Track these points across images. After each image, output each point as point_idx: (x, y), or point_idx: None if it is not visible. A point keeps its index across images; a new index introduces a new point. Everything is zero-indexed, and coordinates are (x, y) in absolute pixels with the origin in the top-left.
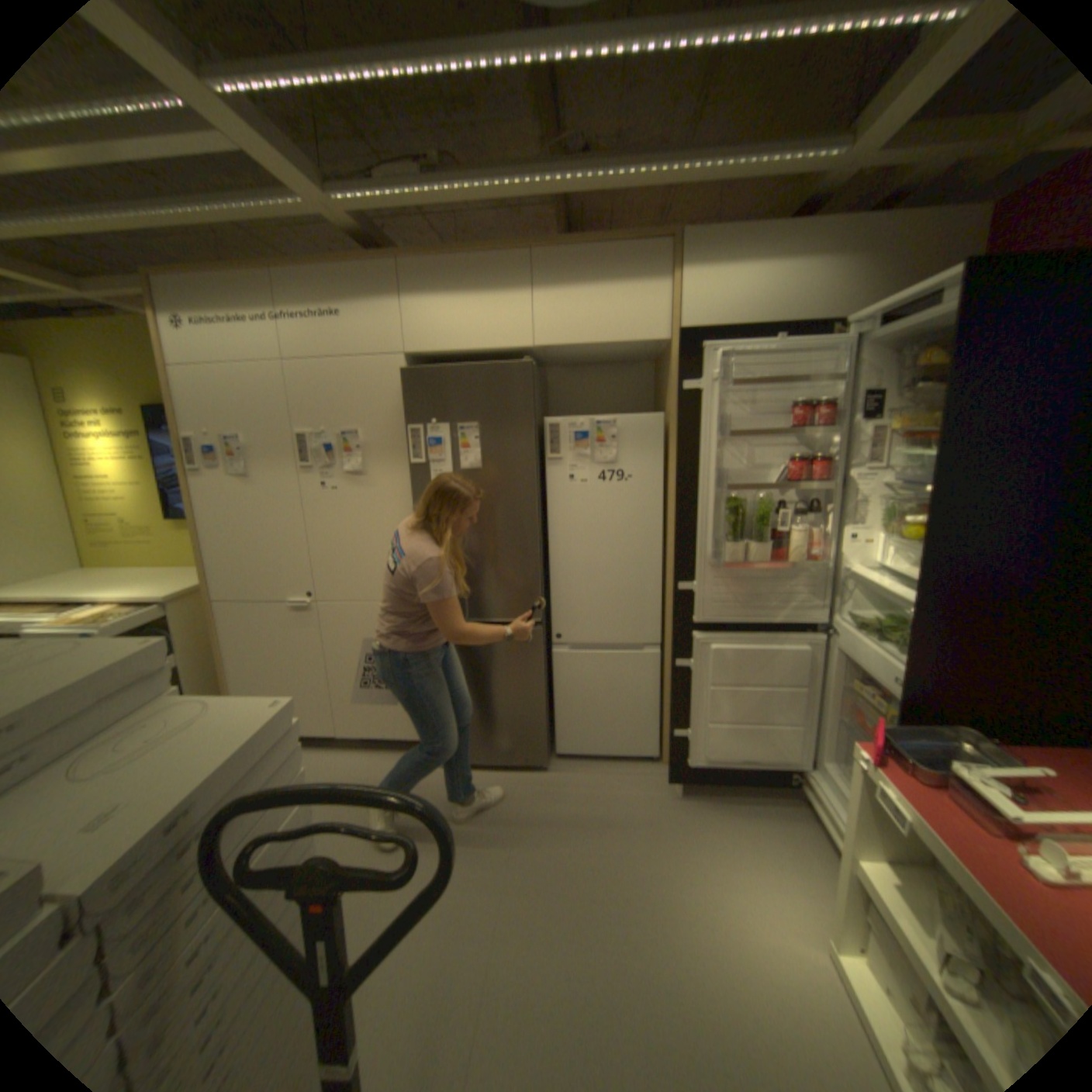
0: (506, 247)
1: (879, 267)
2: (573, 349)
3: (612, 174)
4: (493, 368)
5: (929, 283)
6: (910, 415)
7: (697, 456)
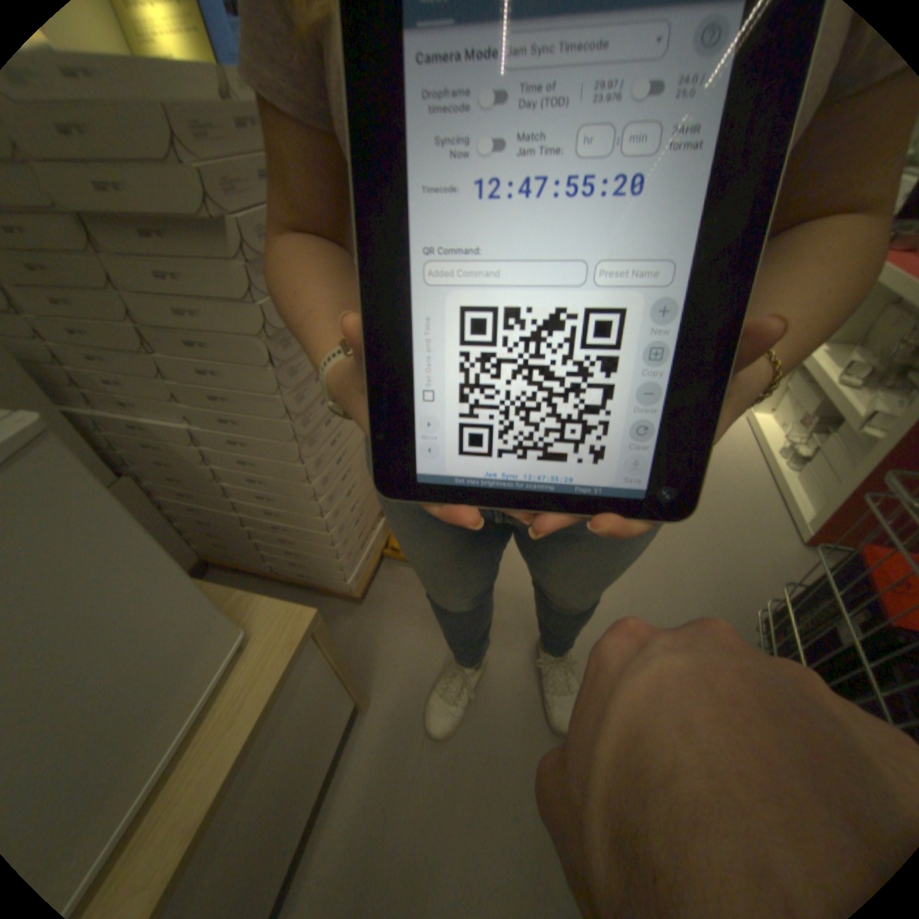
0: None
1: None
2: None
3: None
4: None
5: None
6: None
7: None
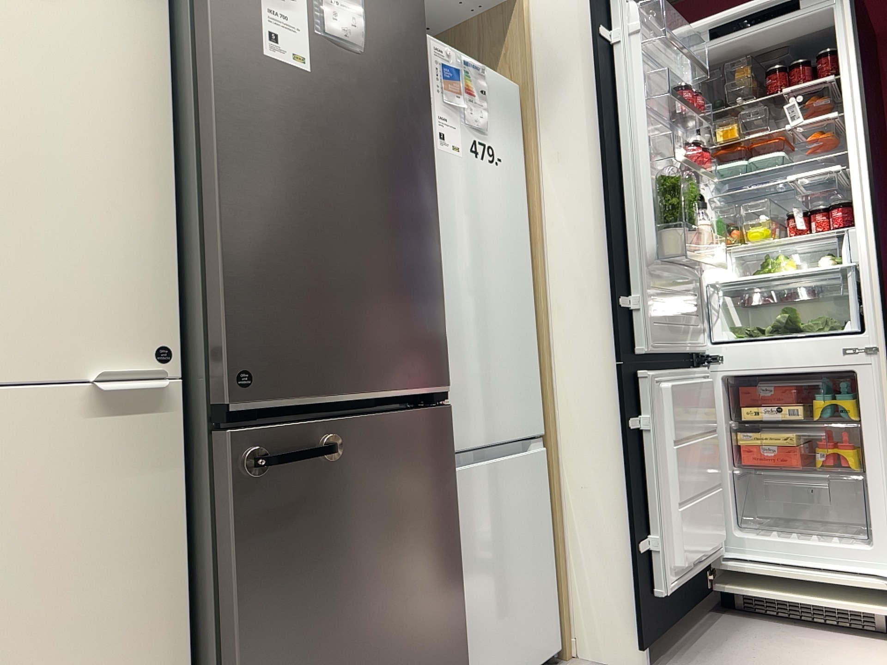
0: None
1: None
2: None
3: None
4: None
5: None
6: (726, 129)
7: (617, 123)
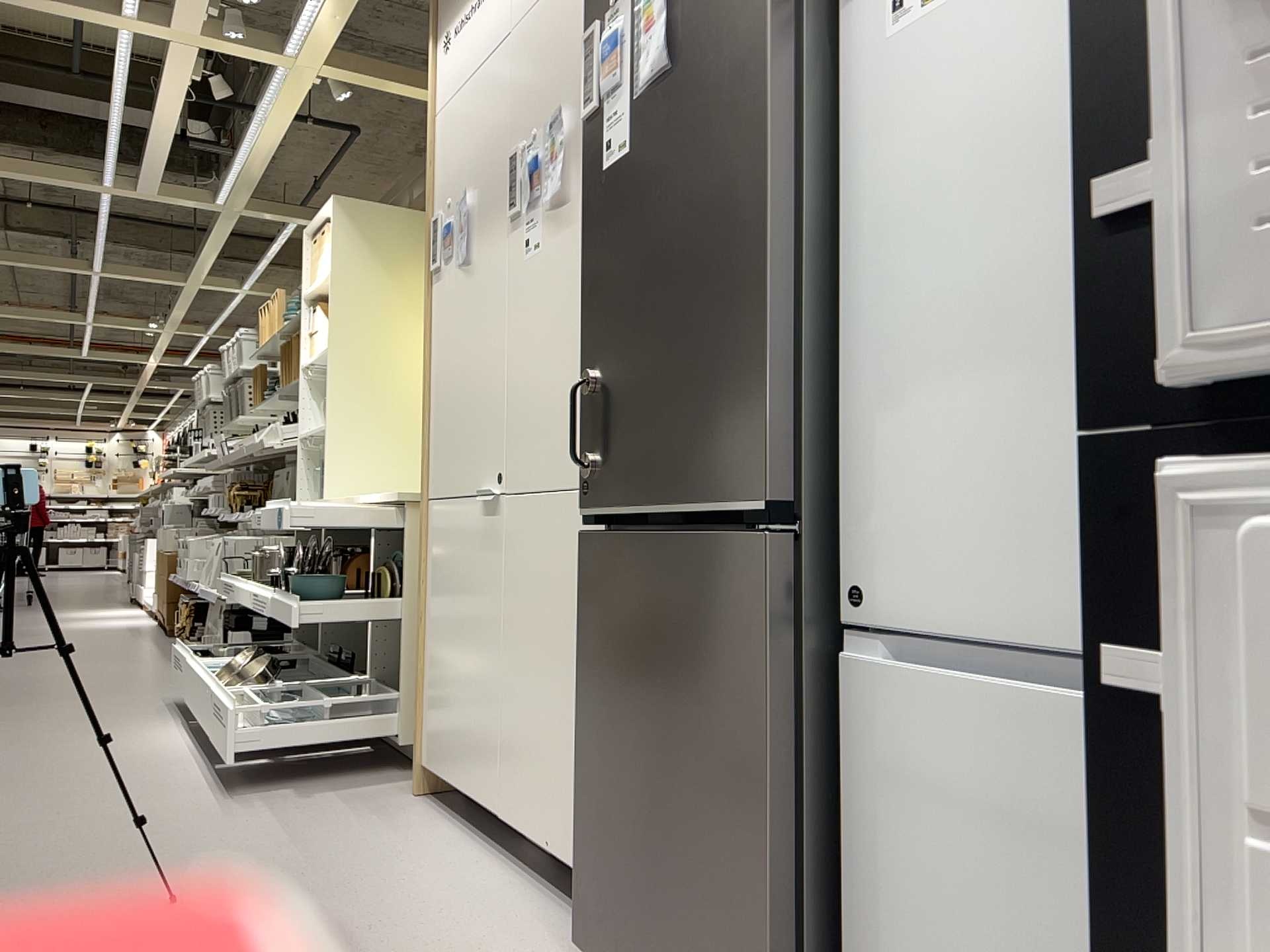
0: None
1: None
2: None
3: None
4: None
5: None
6: None
7: None
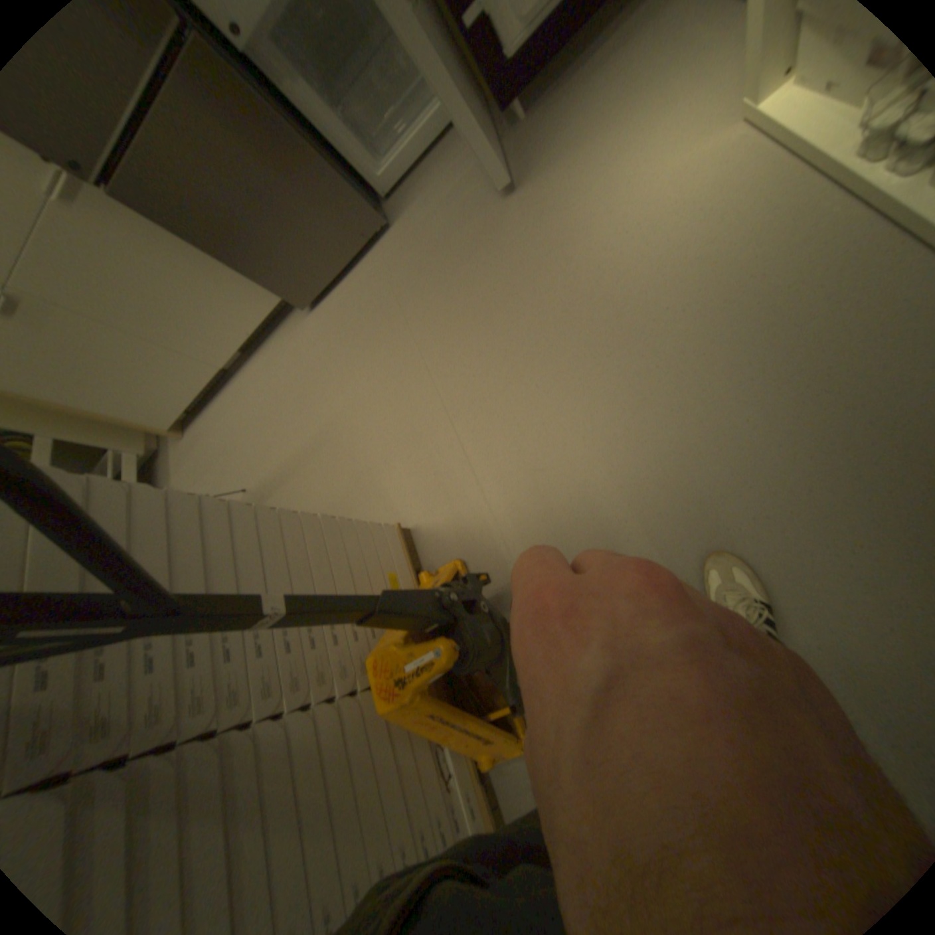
0: None
1: None
2: None
3: None
4: None
5: None
6: None
7: None
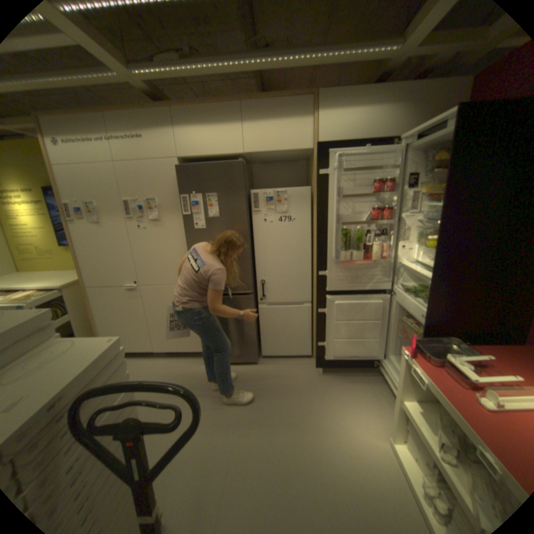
0: (228, 100)
1: (417, 109)
2: (264, 154)
3: (281, 59)
4: (223, 164)
5: (440, 117)
6: (431, 185)
7: (327, 208)
